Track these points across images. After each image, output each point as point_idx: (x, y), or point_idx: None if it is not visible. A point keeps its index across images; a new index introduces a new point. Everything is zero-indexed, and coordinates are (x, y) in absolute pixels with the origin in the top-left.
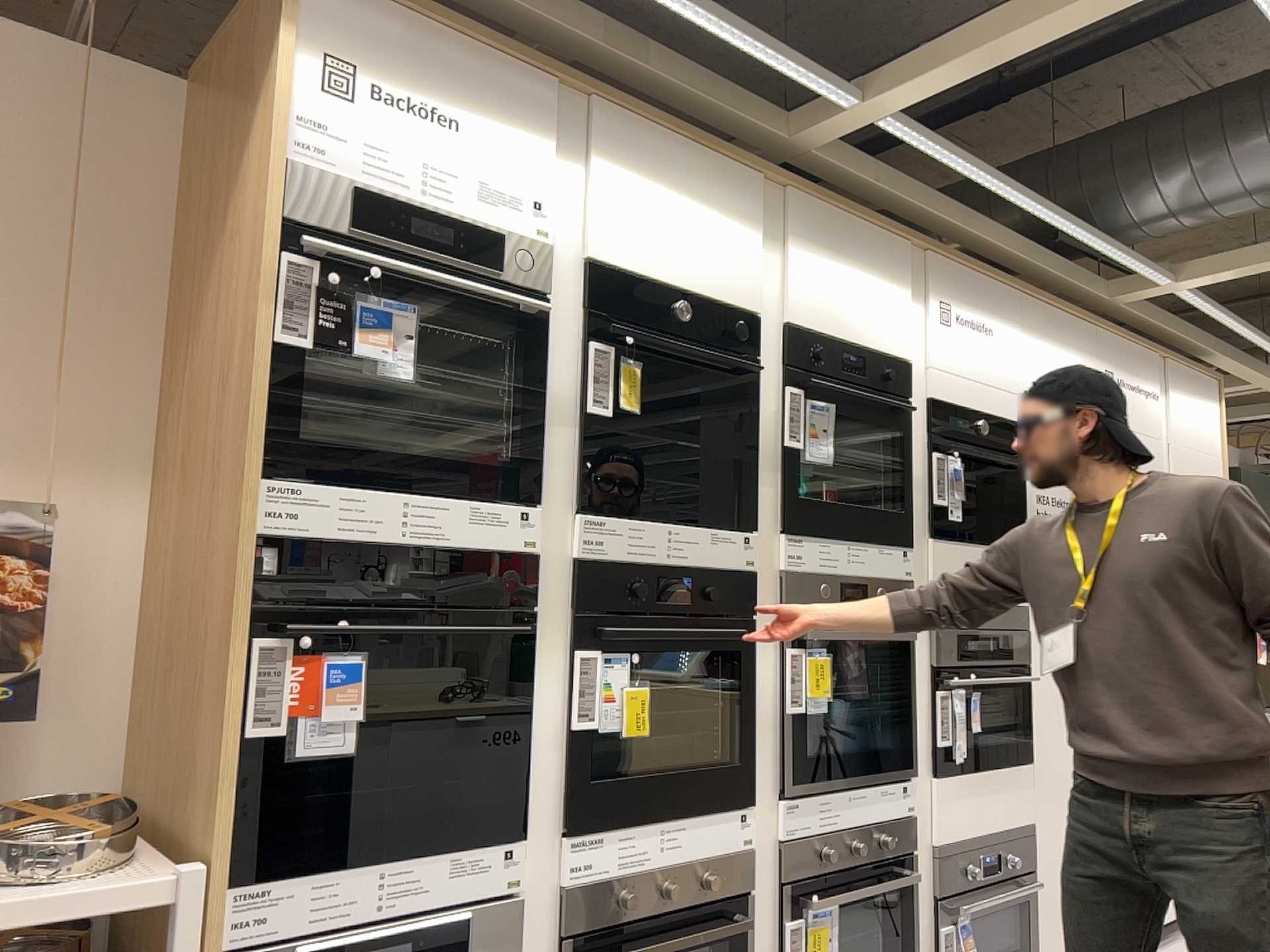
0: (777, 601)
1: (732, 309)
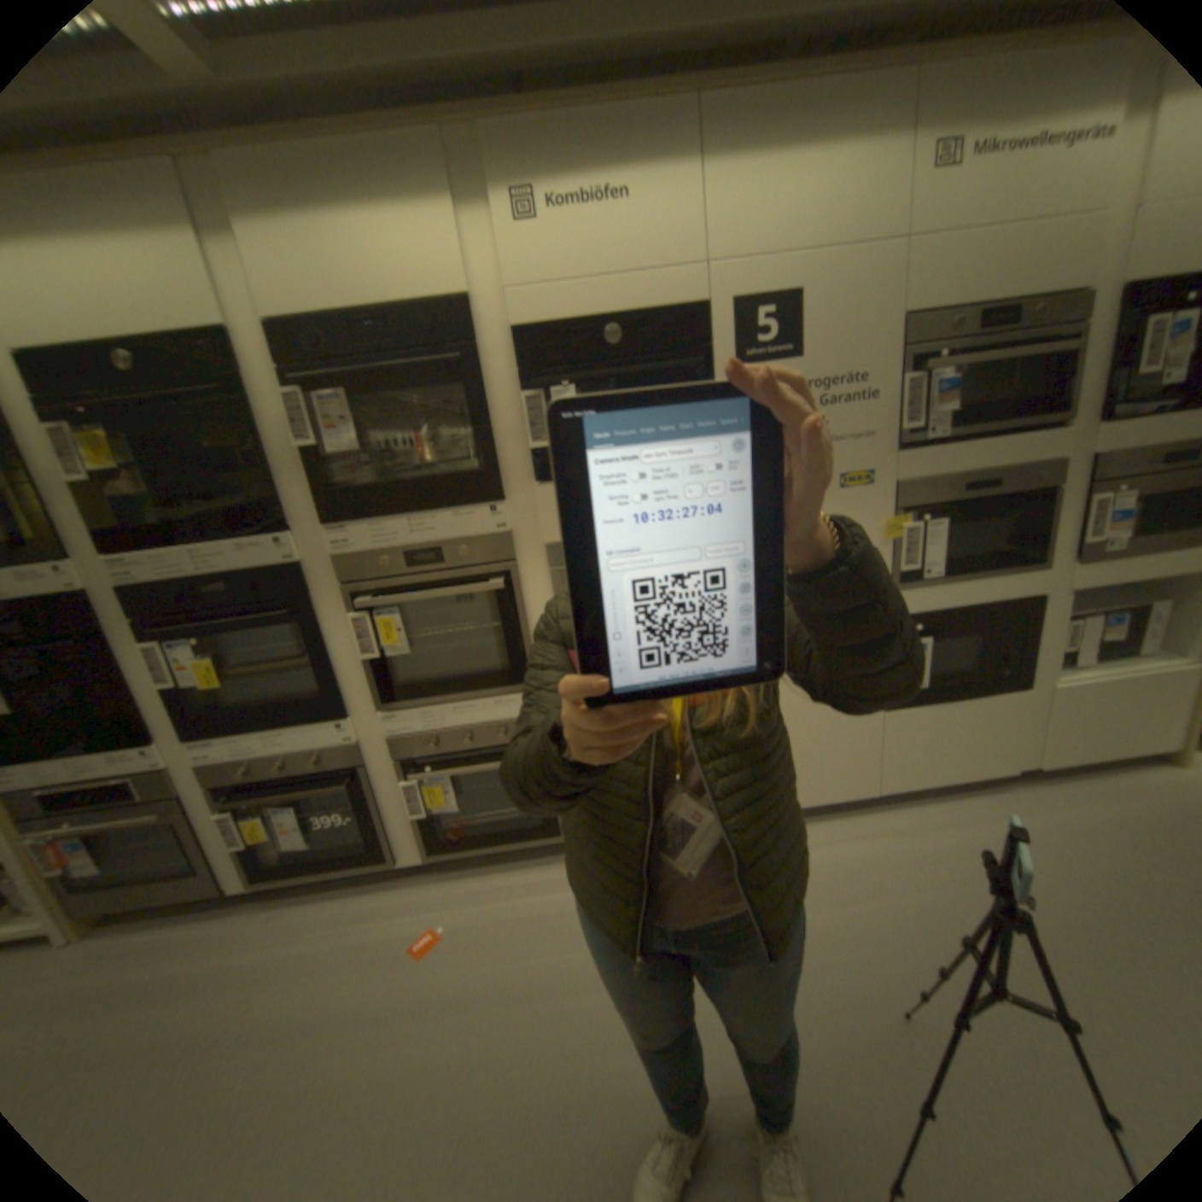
0: (338, 584)
1: (186, 329)
